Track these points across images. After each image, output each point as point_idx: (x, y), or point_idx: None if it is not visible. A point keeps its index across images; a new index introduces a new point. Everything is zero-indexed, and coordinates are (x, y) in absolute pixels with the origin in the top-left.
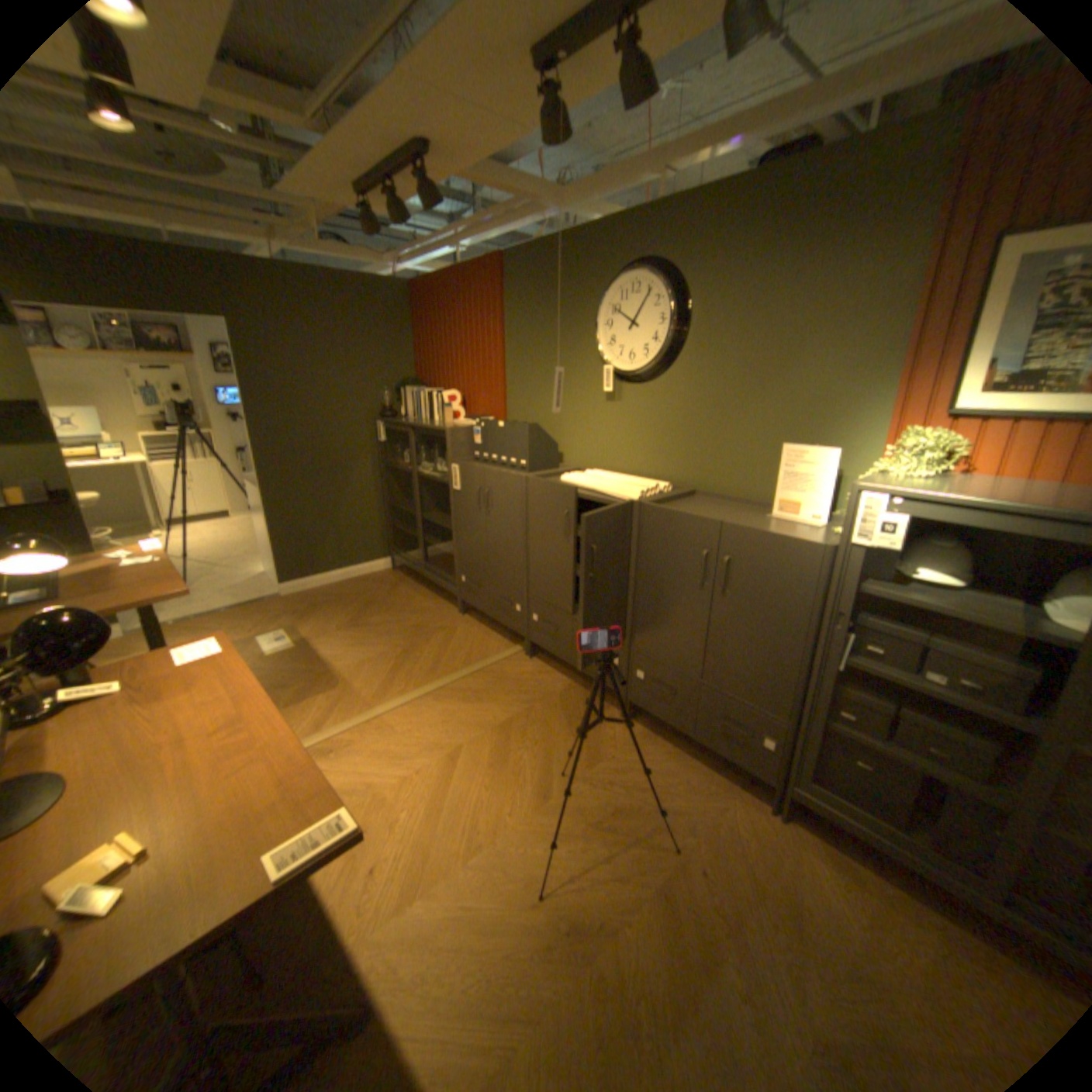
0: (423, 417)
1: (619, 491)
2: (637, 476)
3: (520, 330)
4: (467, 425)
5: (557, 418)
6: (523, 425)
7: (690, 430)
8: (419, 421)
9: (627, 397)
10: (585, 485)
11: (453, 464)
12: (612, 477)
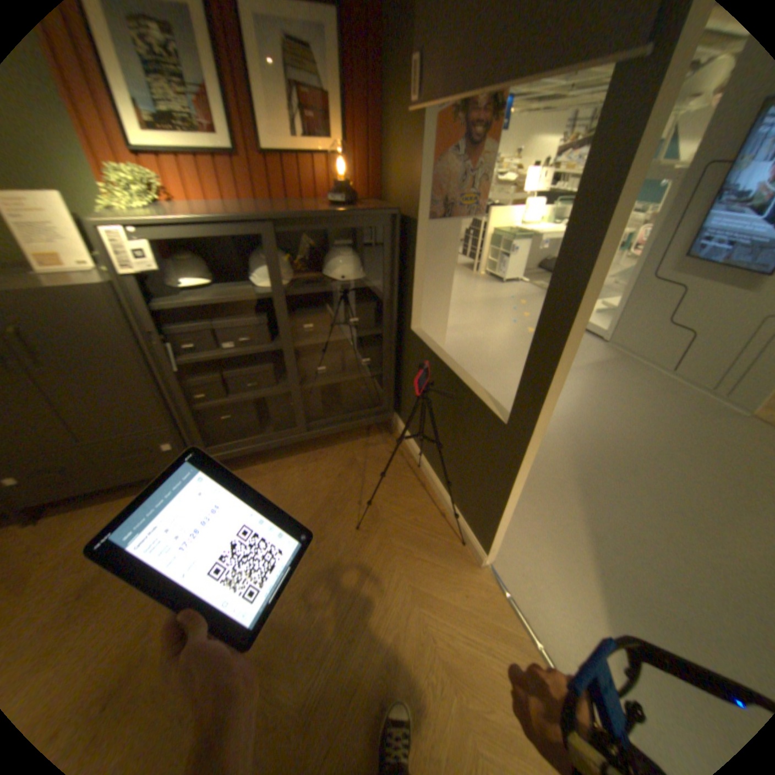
0: None
1: None
2: None
3: None
4: None
5: None
6: None
7: None
8: None
9: None
10: None
11: None
12: None
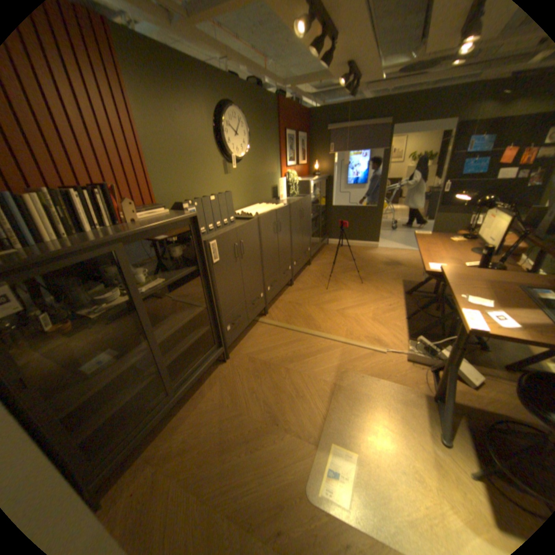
0: (46, 237)
1: (278, 206)
2: (242, 208)
3: (152, 118)
4: (162, 213)
5: (200, 190)
6: (229, 193)
7: (253, 181)
8: (43, 244)
9: (233, 170)
10: (268, 210)
11: (209, 242)
12: (253, 208)
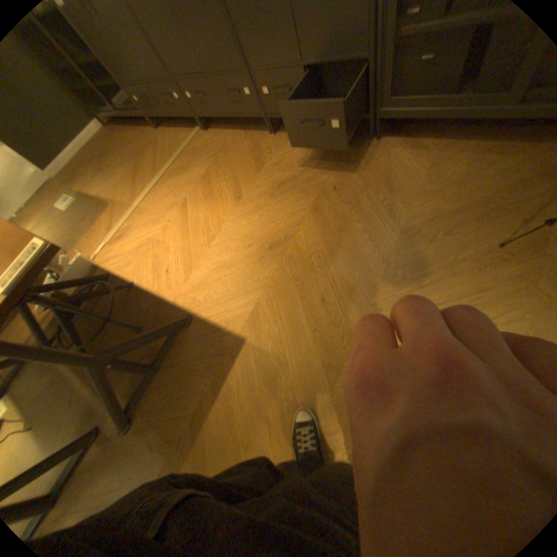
0: None
1: None
2: None
3: None
4: None
5: None
6: None
7: None
8: None
9: None
10: None
11: None
12: None
